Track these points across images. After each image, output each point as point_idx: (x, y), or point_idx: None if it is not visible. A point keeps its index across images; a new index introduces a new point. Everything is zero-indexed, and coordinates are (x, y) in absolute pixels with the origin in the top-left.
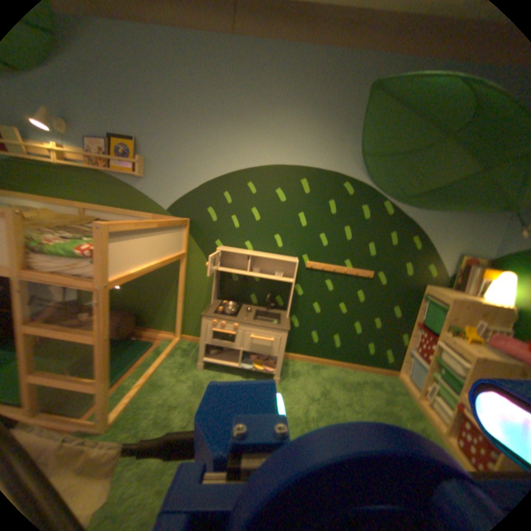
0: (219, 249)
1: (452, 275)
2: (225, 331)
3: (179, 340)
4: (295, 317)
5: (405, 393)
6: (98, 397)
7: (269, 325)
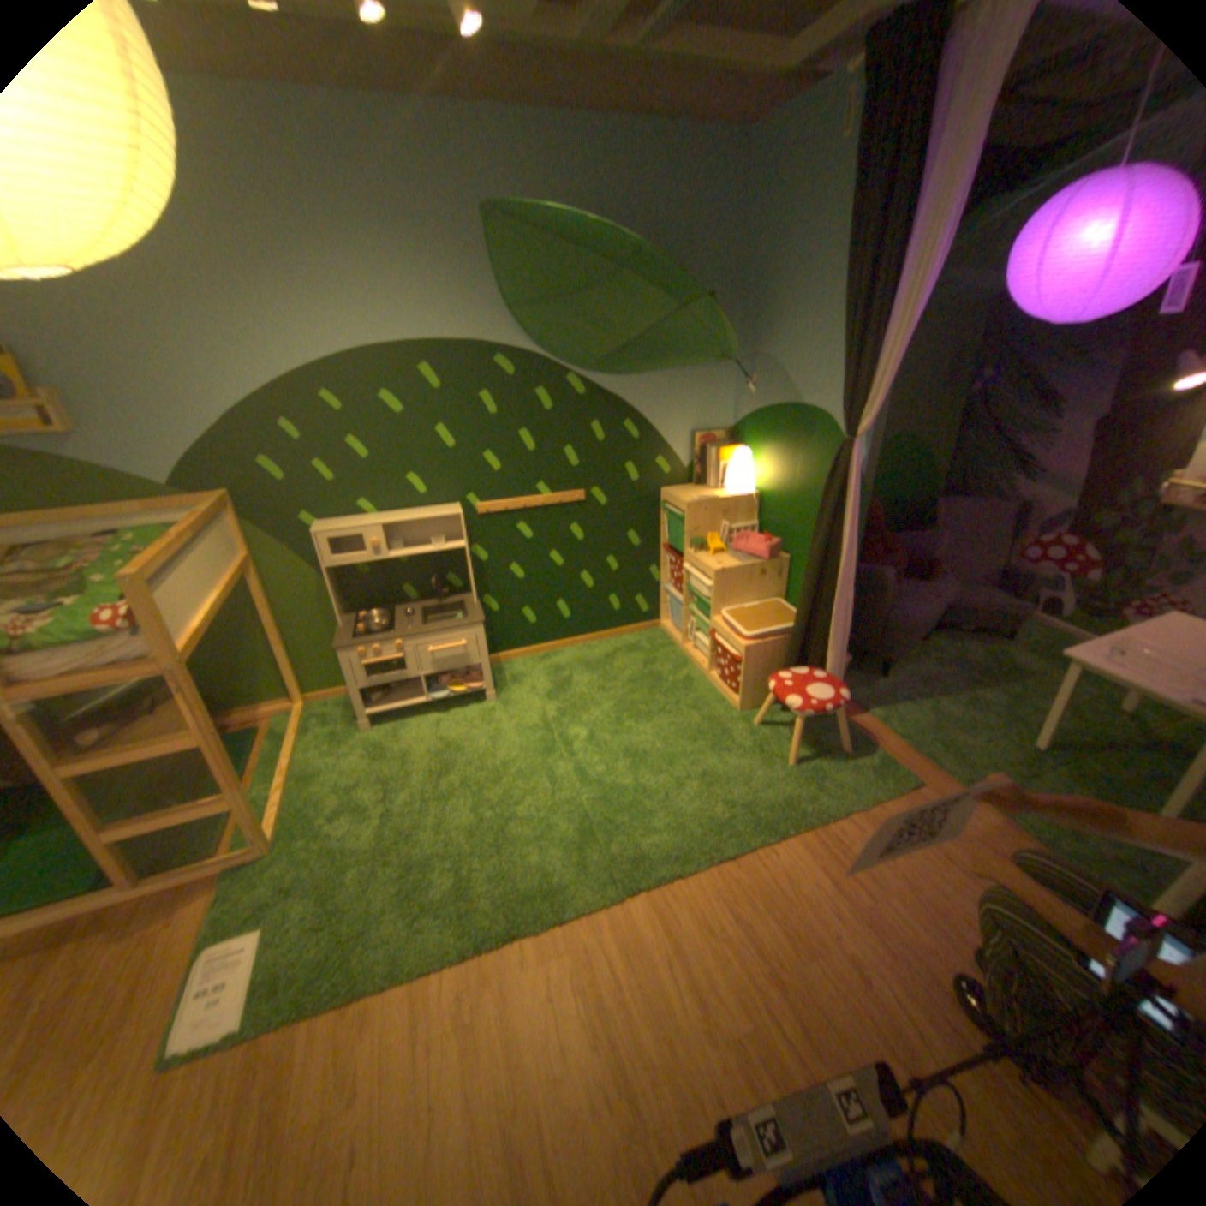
0: (317, 535)
1: (691, 468)
2: (385, 663)
3: (304, 708)
4: (490, 600)
5: (669, 647)
6: (234, 817)
7: (452, 628)
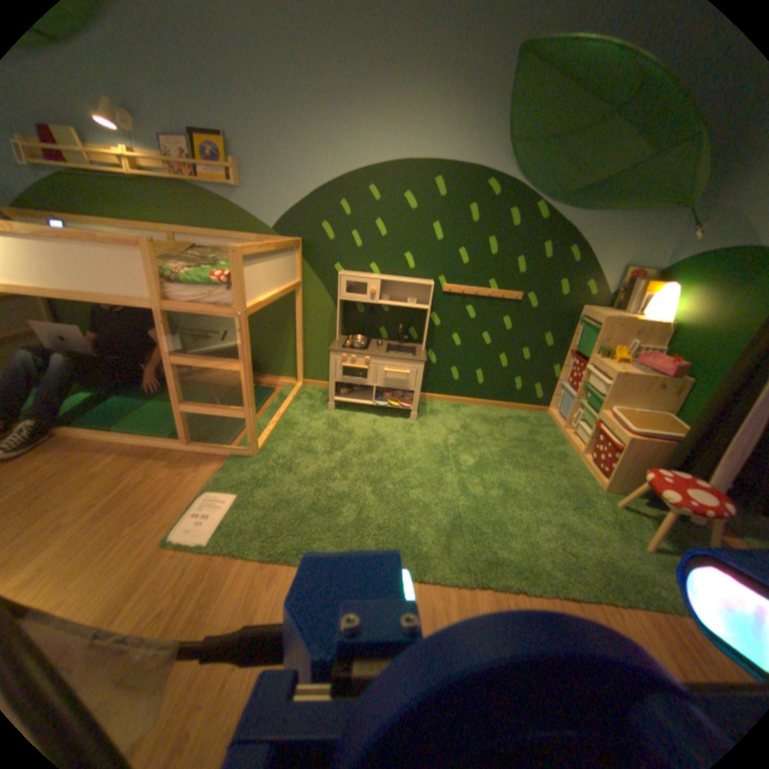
0: (340, 274)
1: (614, 293)
2: (354, 367)
3: (301, 385)
4: (431, 352)
5: (550, 425)
6: (245, 422)
7: (402, 357)
